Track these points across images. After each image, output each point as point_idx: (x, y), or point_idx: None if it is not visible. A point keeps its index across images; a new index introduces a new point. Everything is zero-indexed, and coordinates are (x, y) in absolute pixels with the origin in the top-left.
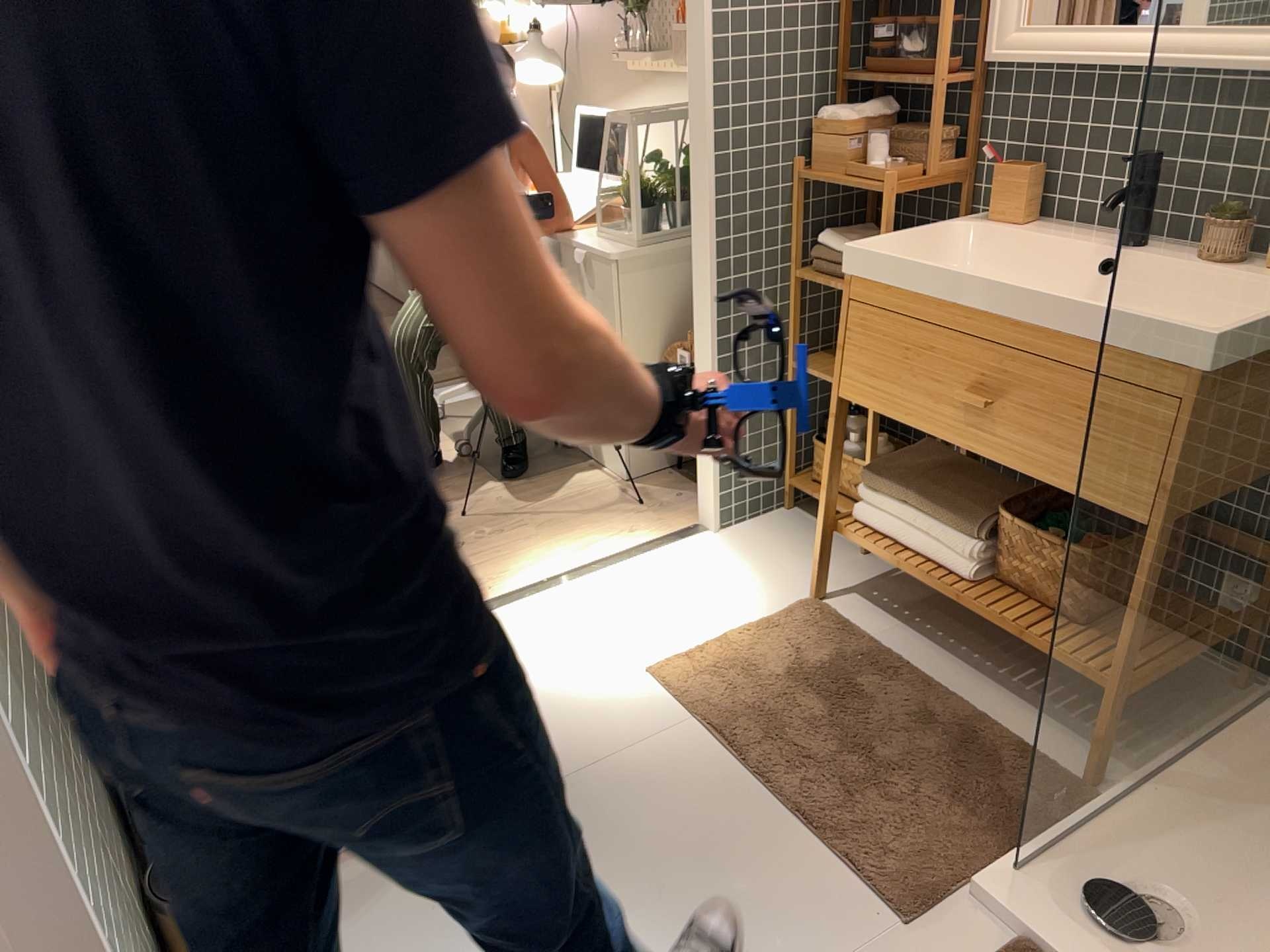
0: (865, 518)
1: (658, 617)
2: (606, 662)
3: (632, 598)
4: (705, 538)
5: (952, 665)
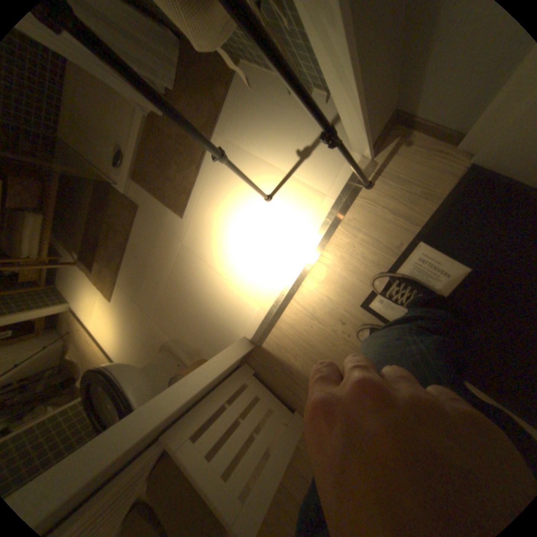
0: (37, 256)
1: (95, 307)
2: (111, 315)
3: (93, 318)
4: (70, 306)
5: (79, 220)
